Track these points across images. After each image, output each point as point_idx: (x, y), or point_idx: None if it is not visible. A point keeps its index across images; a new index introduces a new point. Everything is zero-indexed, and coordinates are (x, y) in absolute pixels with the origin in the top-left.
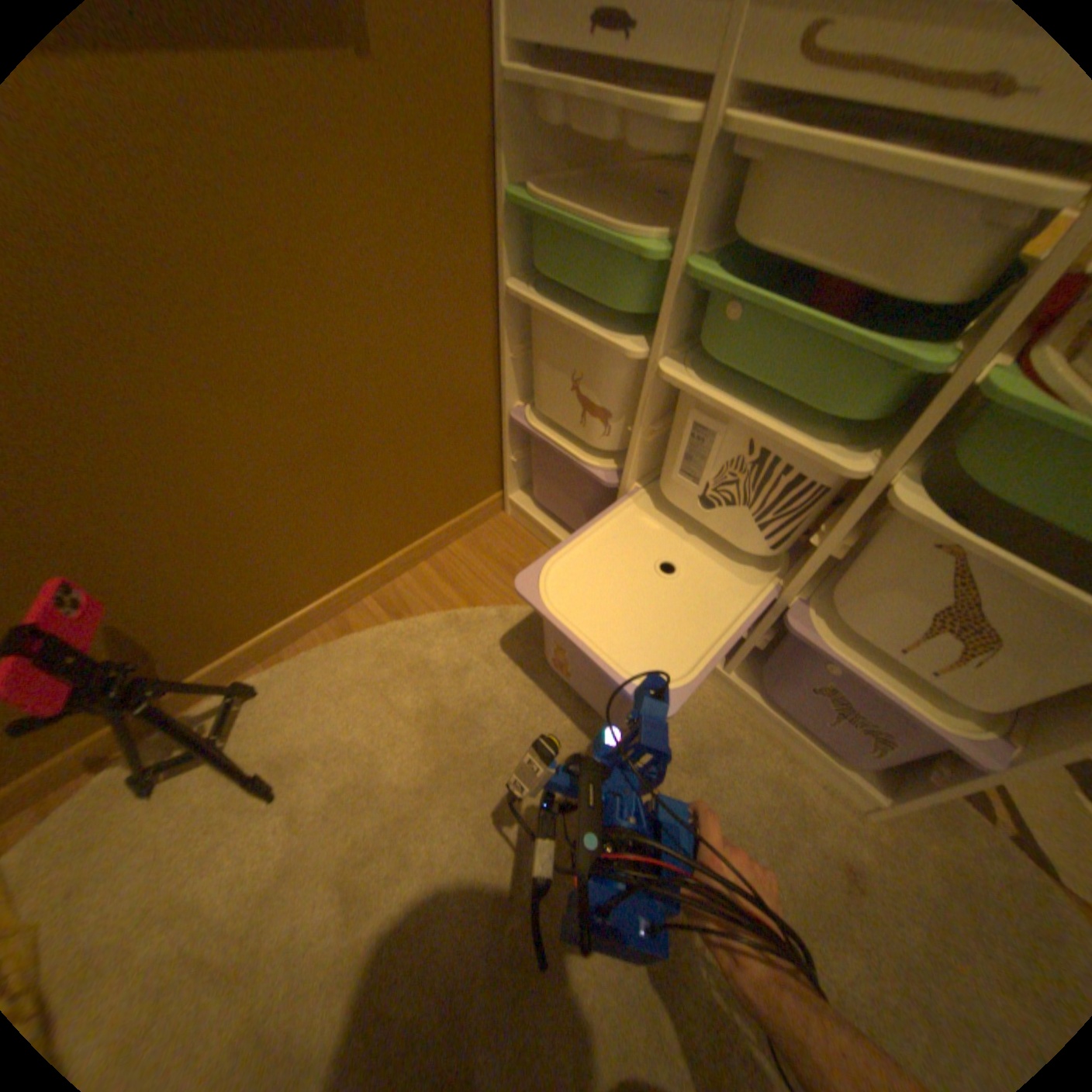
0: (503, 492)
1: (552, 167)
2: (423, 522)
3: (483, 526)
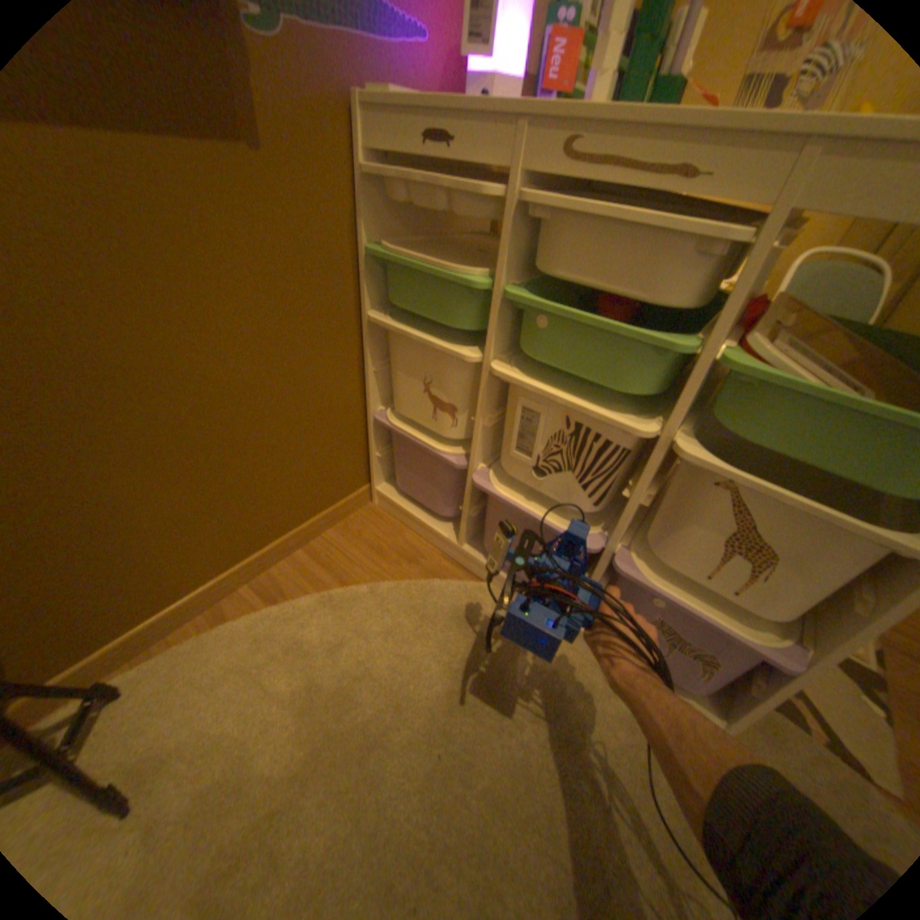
0: (370, 484)
1: (400, 233)
2: (298, 512)
3: (353, 514)
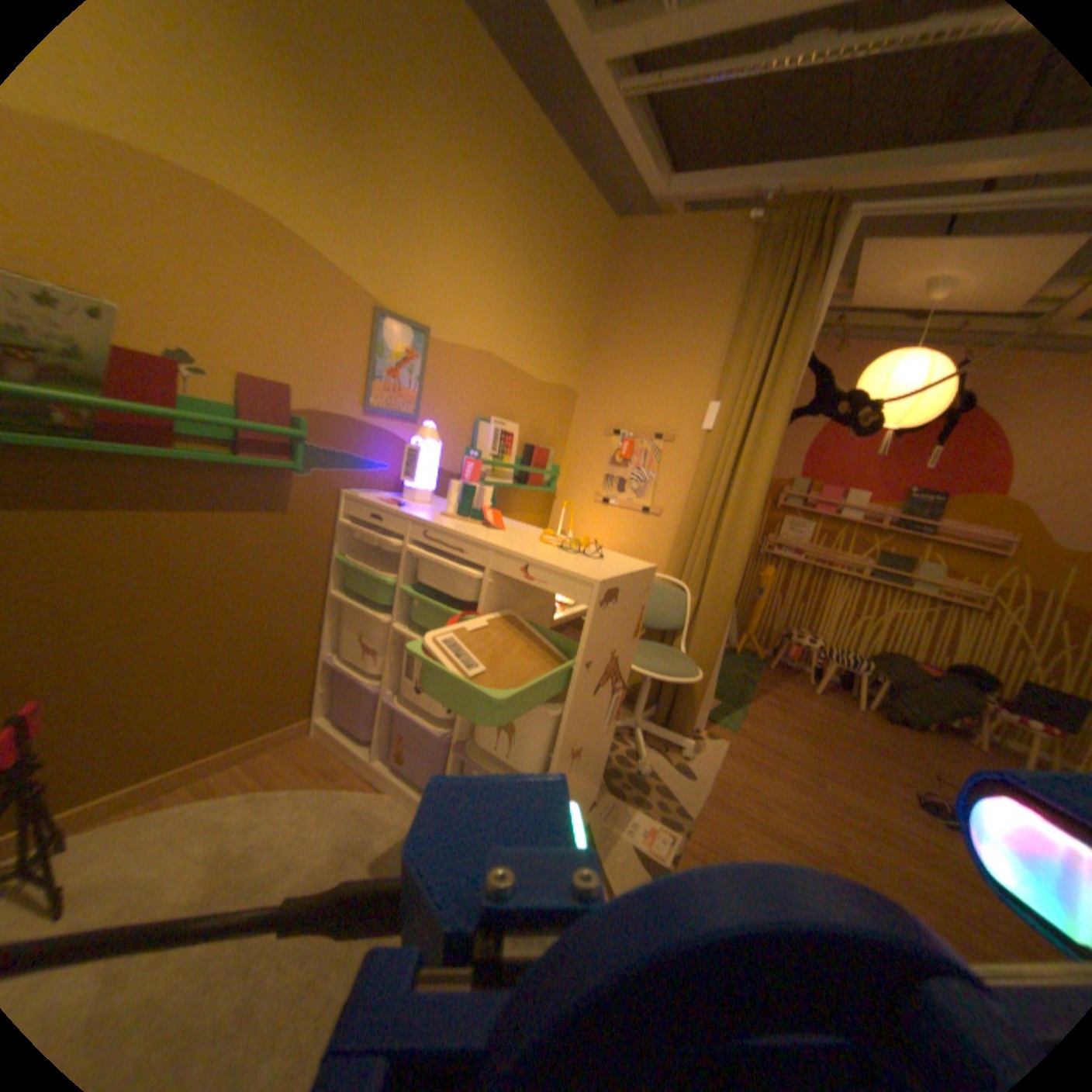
0: (310, 721)
1: (360, 552)
2: (244, 733)
3: (289, 745)
